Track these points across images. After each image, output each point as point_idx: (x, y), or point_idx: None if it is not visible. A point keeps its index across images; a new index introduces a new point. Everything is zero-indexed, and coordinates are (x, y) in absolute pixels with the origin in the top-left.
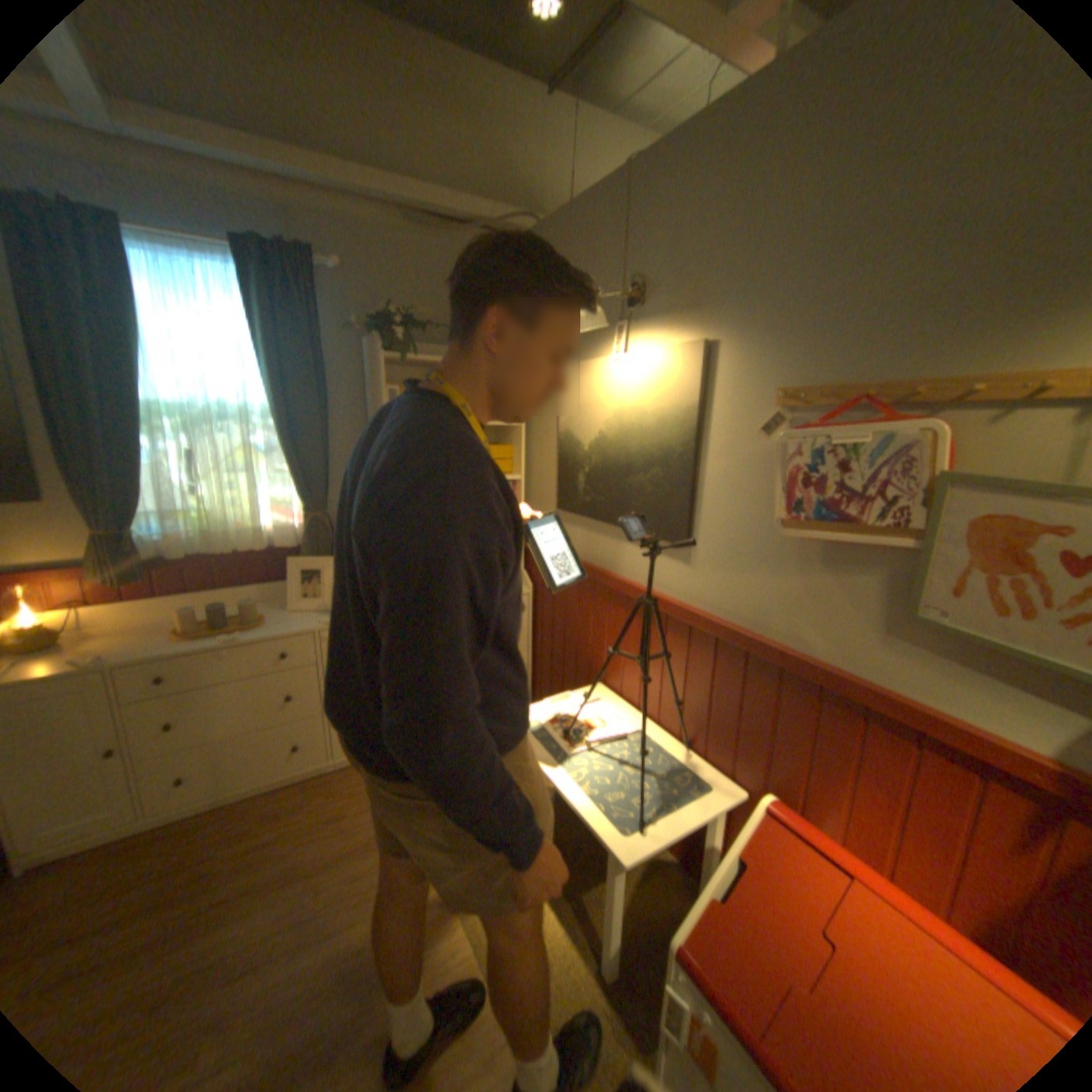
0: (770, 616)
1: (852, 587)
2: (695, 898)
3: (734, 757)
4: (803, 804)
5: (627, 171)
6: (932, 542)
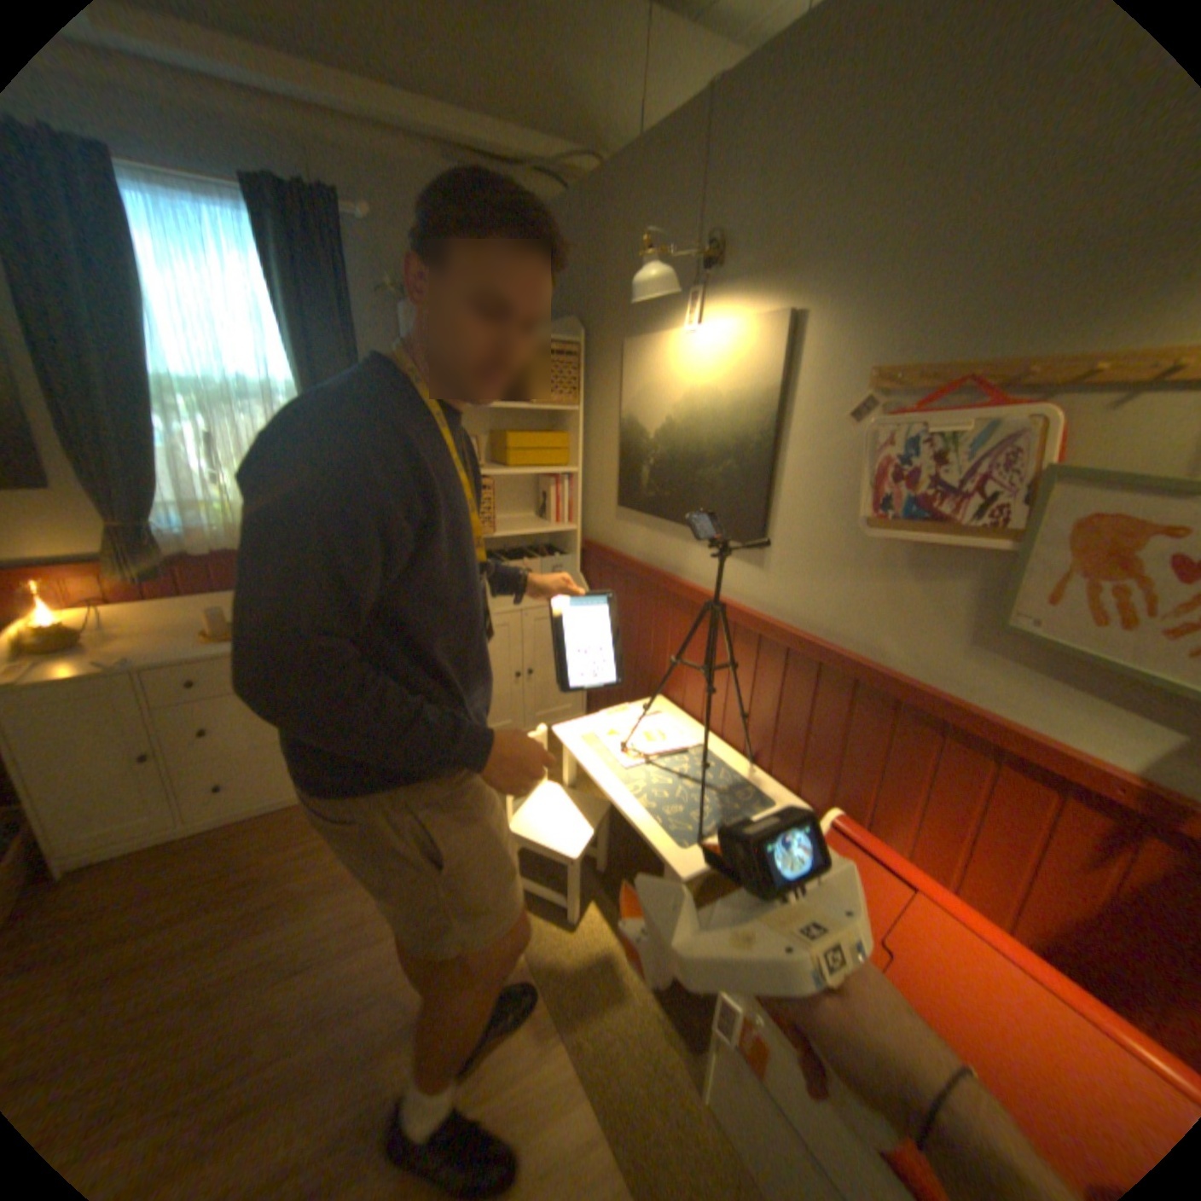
0: (847, 625)
1: (939, 593)
2: None
3: (800, 772)
4: (870, 820)
5: (708, 98)
6: (1031, 544)
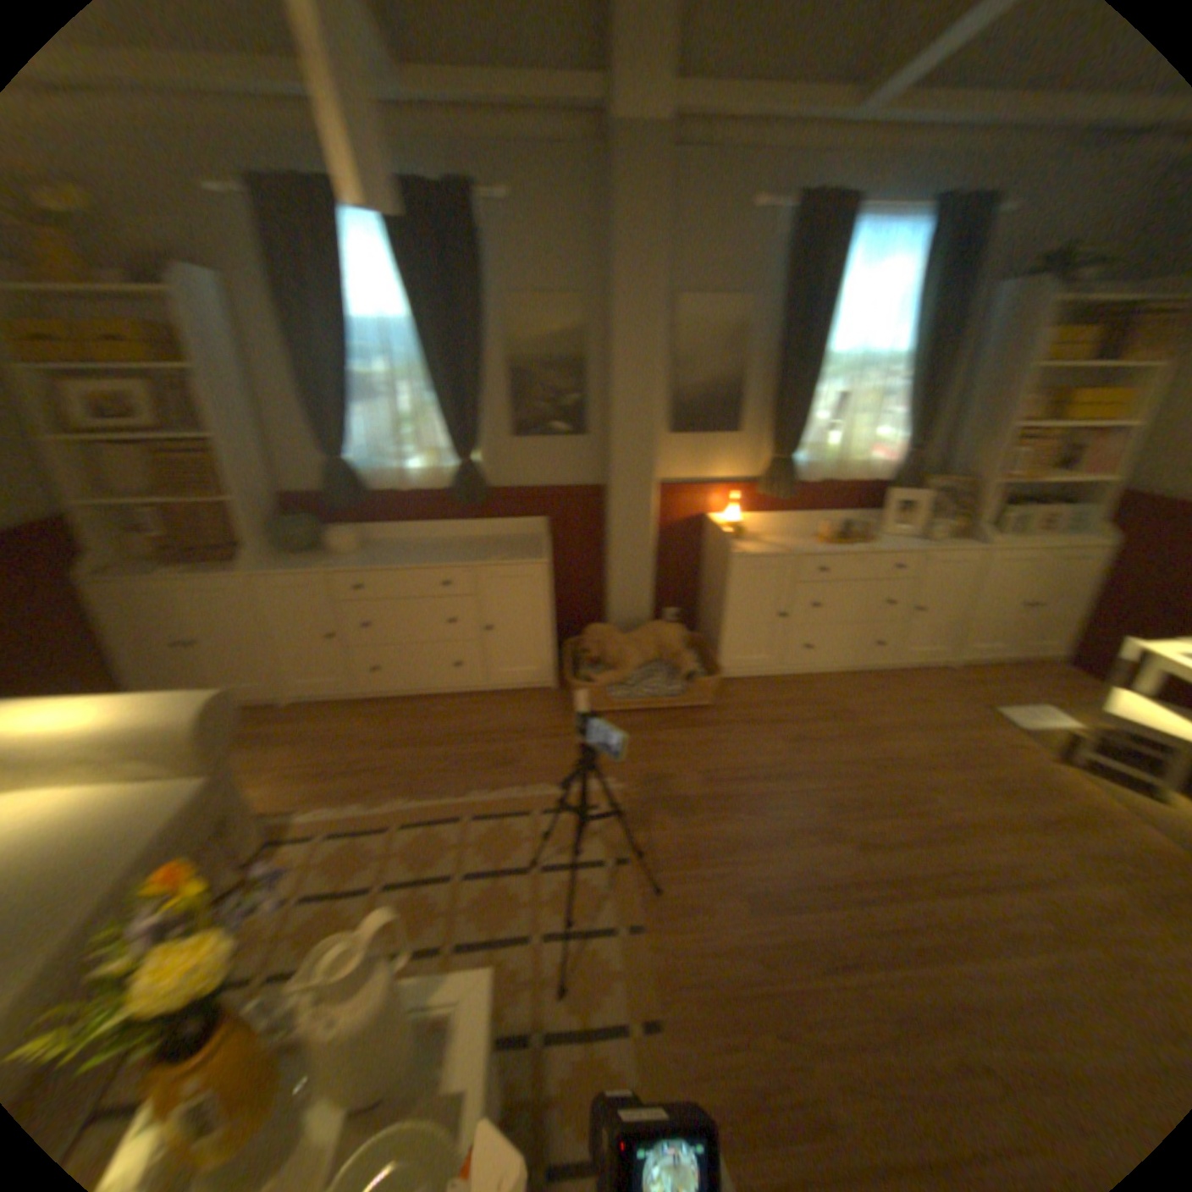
0: None
1: None
2: None
3: None
4: None
5: None
6: None
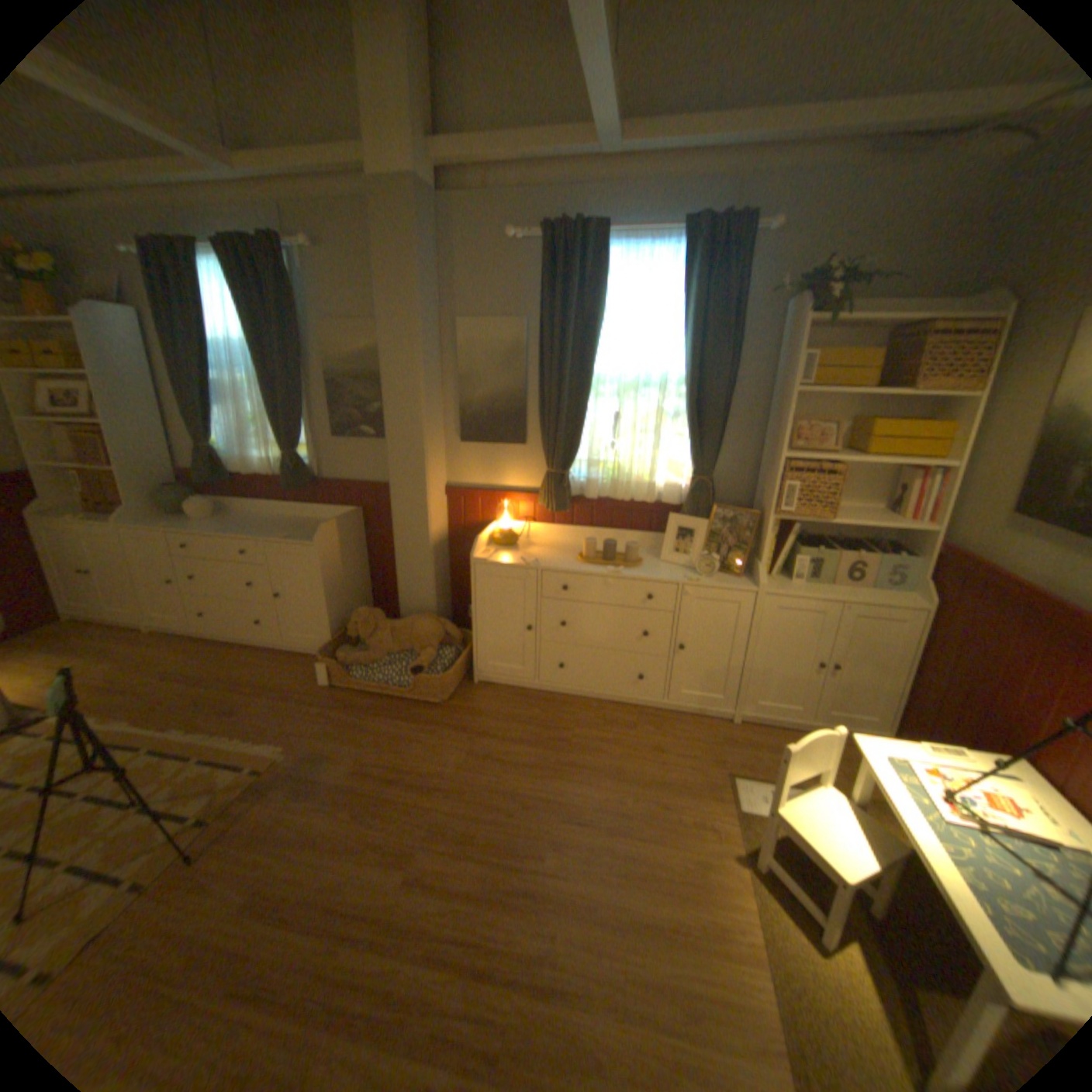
0: None
1: None
2: None
3: None
4: None
5: None
6: None
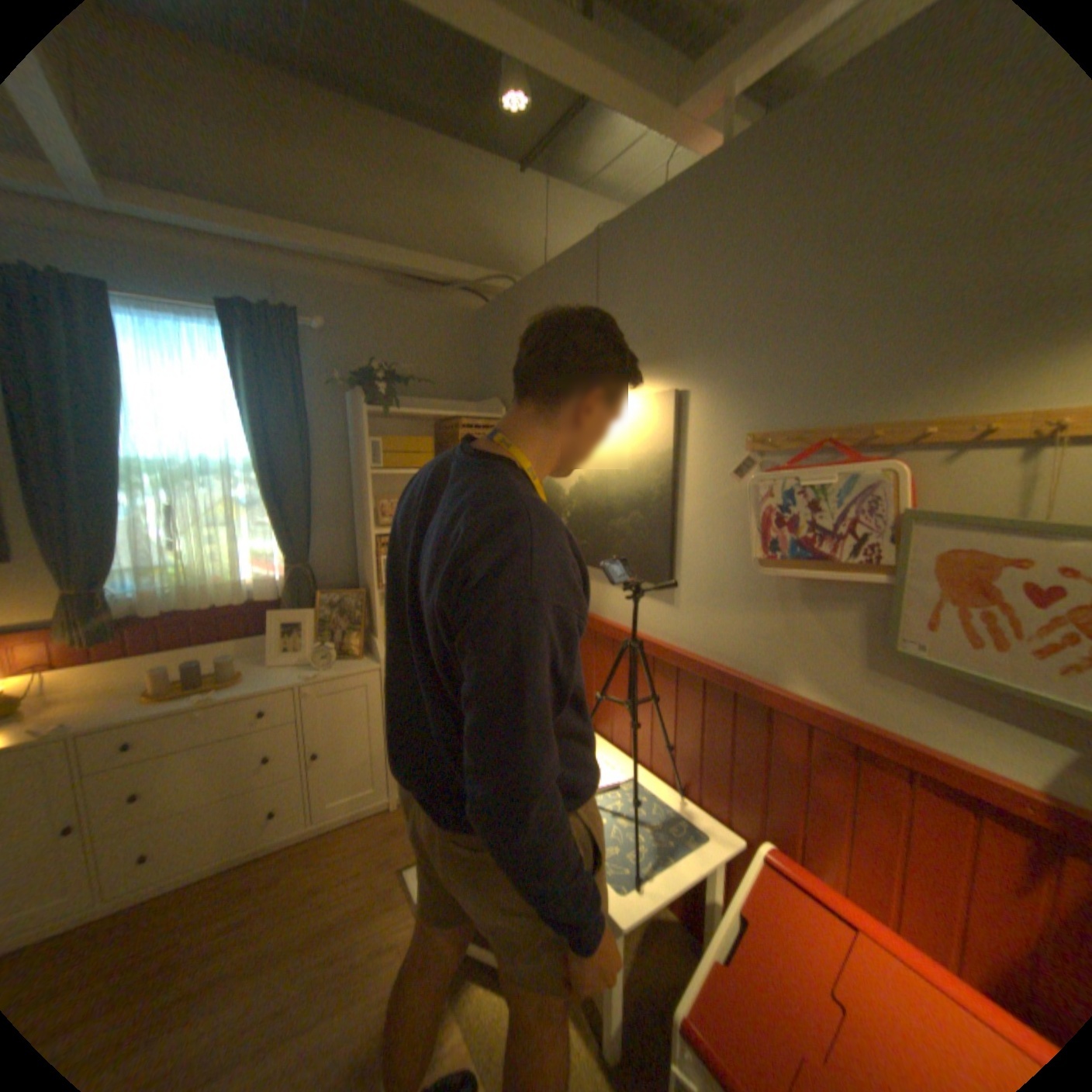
0: (755, 655)
1: (832, 623)
2: (698, 960)
3: (729, 803)
4: (803, 850)
5: (595, 239)
6: (903, 578)
